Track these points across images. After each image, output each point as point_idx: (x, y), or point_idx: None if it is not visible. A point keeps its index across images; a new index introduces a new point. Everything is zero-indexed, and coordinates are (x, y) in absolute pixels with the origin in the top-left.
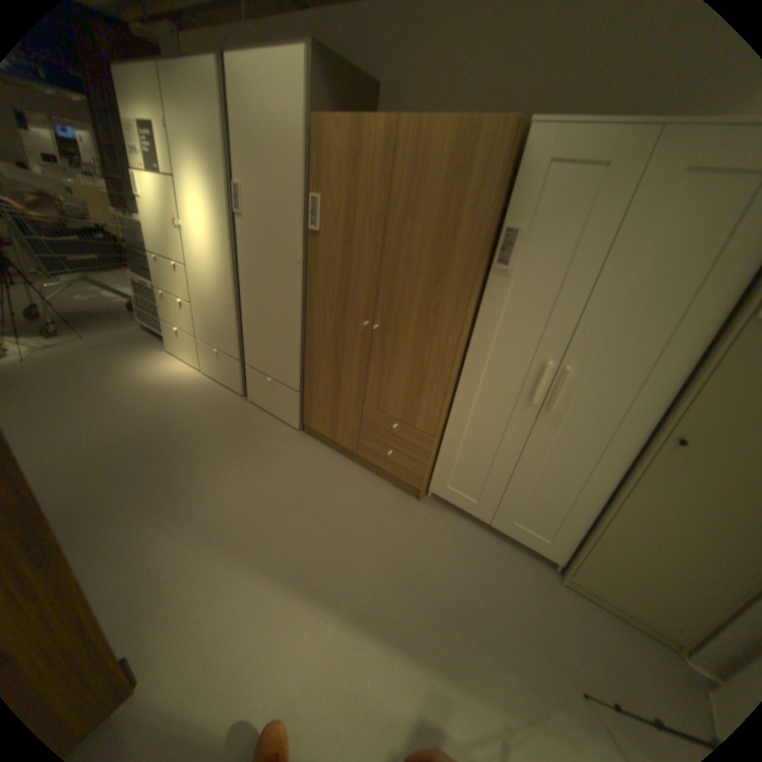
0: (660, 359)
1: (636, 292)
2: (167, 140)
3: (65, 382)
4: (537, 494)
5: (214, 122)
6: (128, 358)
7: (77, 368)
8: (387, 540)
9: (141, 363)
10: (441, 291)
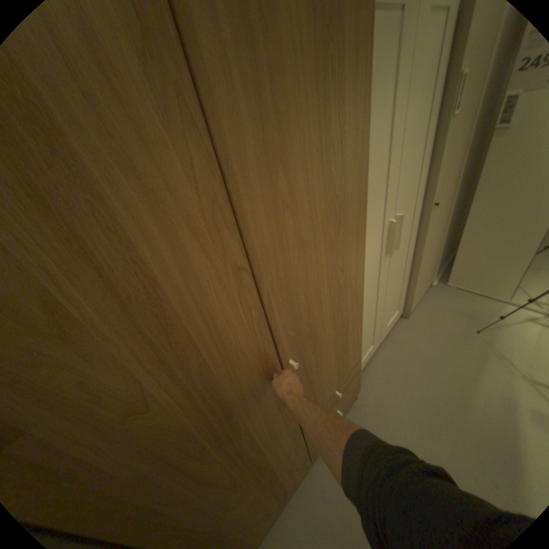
0: (421, 169)
1: (414, 133)
2: None
3: None
4: (391, 300)
5: None
6: None
7: None
8: (413, 442)
9: None
10: (341, 240)
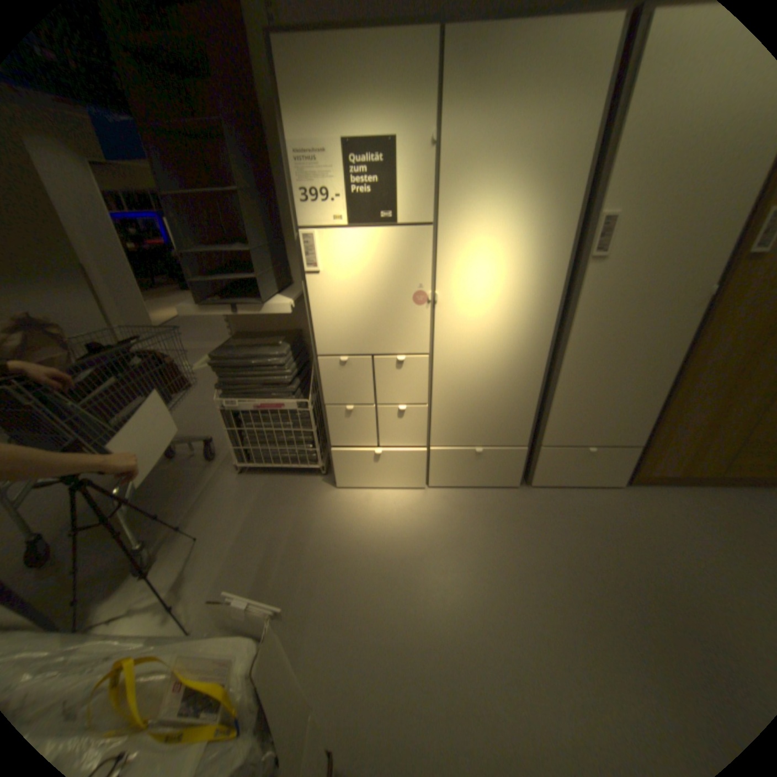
0: None
1: None
2: (433, 162)
3: (318, 621)
4: None
5: (588, 121)
6: (311, 524)
7: (283, 587)
8: None
9: (342, 521)
10: None
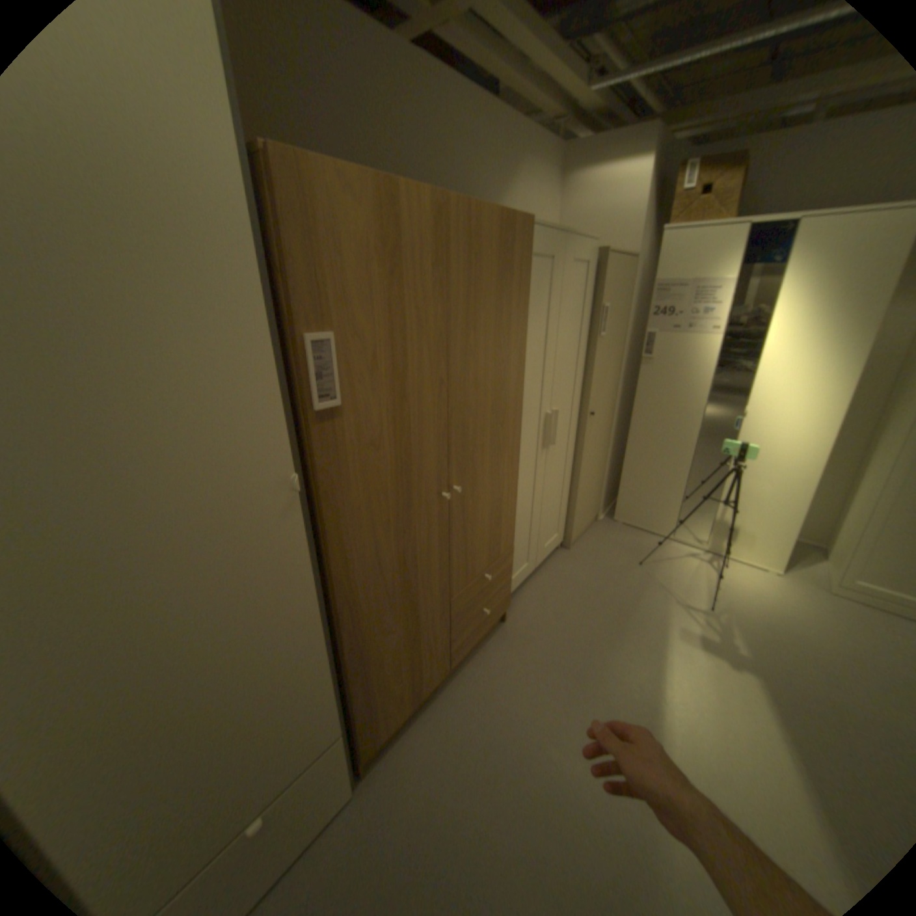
0: (575, 376)
1: (567, 342)
2: None
3: None
4: (549, 512)
5: None
6: None
7: None
8: (564, 659)
9: None
10: (503, 399)
